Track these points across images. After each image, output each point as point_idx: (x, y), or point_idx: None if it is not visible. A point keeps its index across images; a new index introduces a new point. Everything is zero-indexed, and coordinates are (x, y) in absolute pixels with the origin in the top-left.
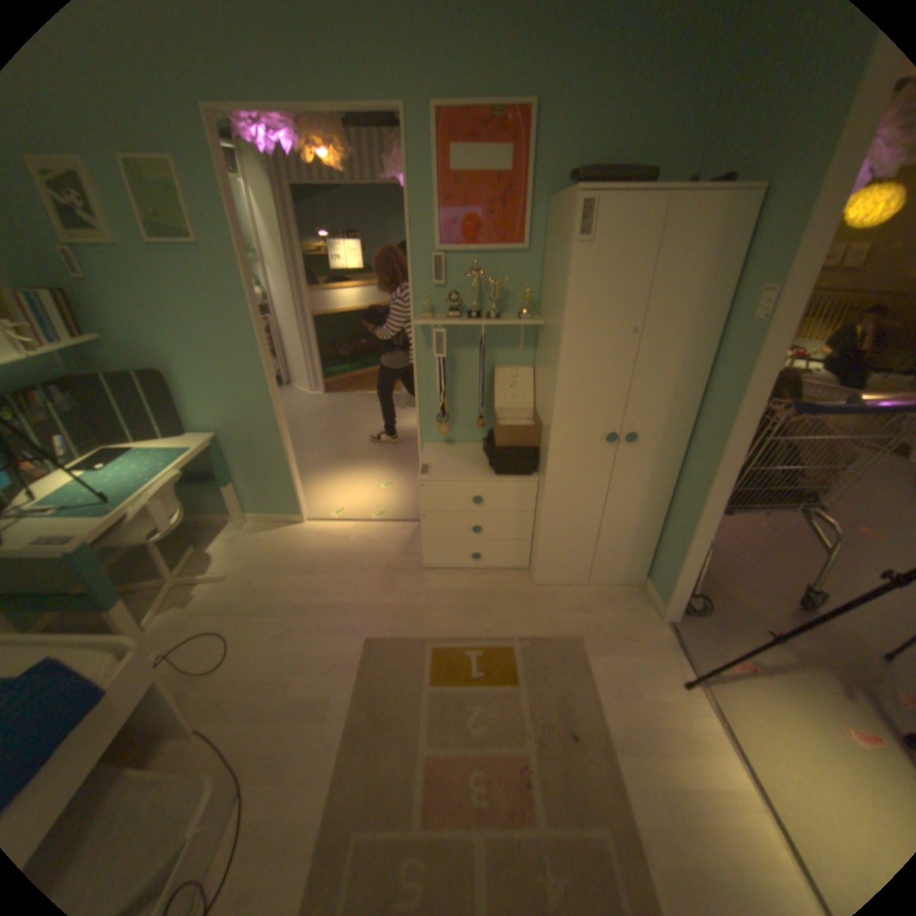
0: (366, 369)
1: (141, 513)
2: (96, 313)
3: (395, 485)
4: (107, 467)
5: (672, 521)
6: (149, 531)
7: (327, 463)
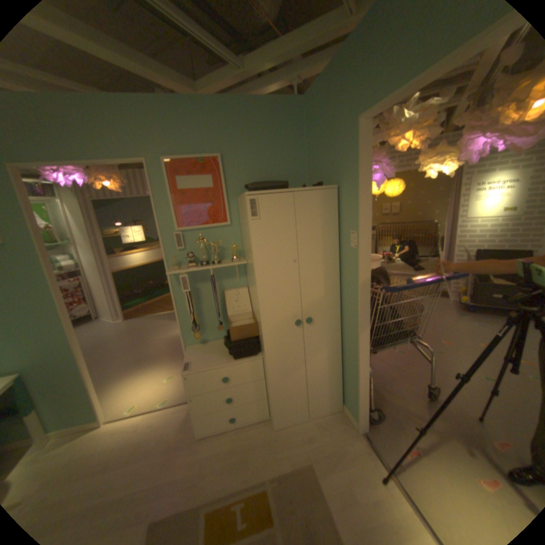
0: (153, 299)
1: None
2: None
3: (173, 378)
4: None
5: (346, 365)
6: None
7: (122, 373)
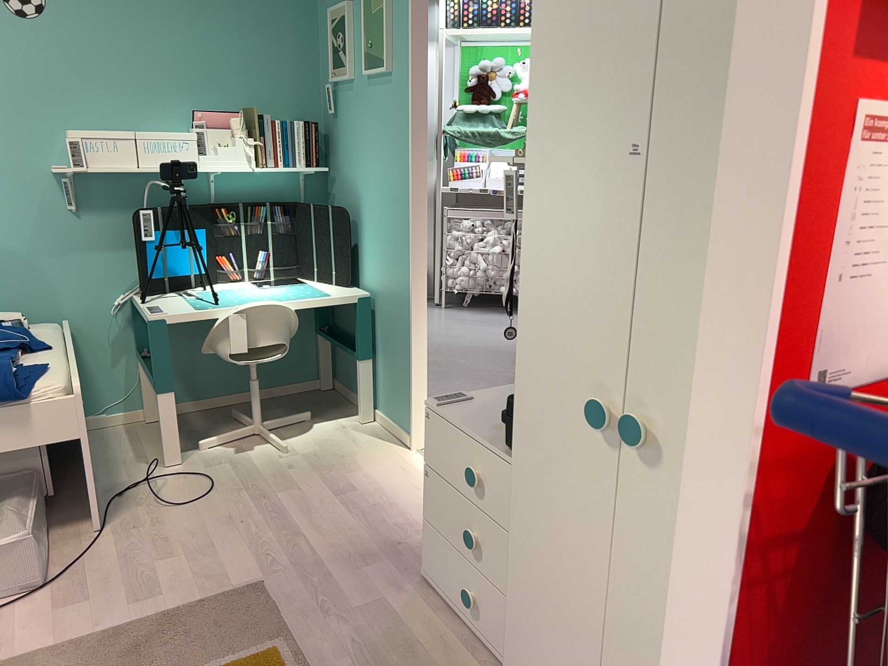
0: None
1: (230, 326)
2: (337, 148)
3: None
4: (268, 288)
5: None
6: (232, 348)
7: None
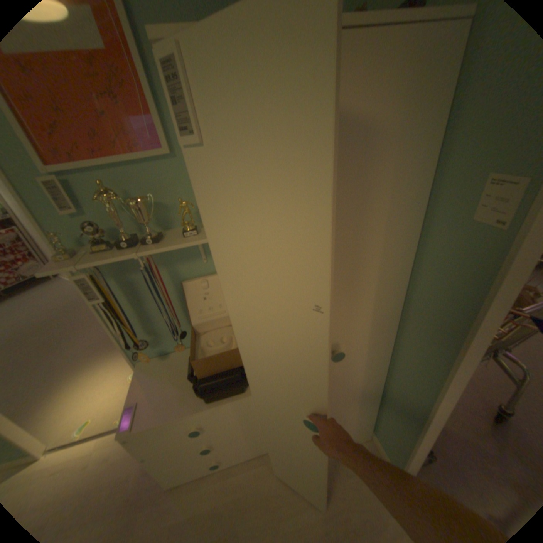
0: None
1: None
2: None
3: None
4: None
5: (390, 401)
6: None
7: (78, 362)
